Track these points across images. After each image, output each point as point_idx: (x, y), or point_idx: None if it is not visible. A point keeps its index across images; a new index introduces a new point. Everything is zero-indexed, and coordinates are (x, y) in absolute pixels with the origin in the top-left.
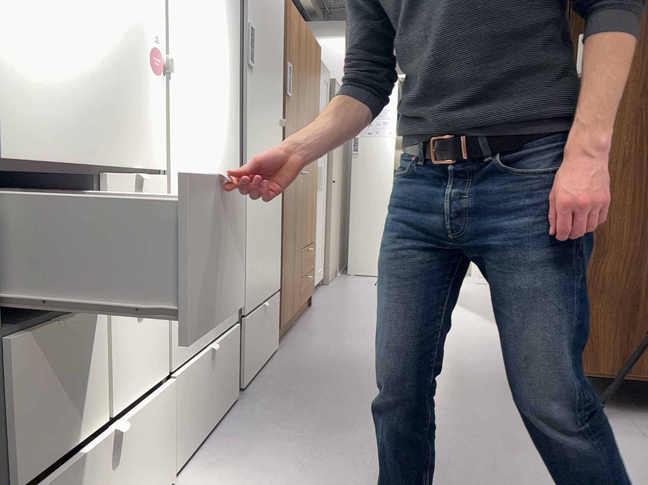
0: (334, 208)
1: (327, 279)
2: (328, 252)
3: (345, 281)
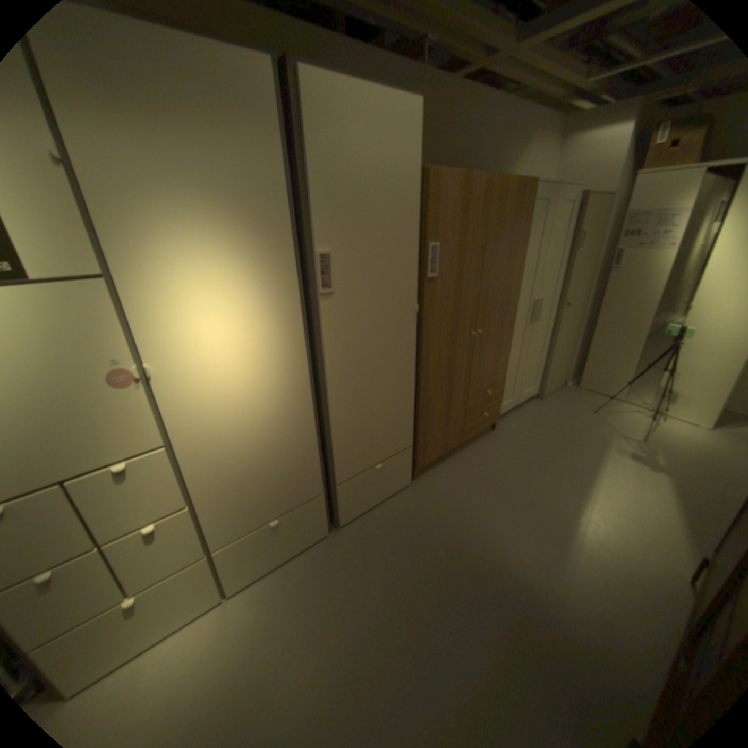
0: (566, 330)
1: (543, 395)
2: (548, 372)
3: (567, 397)
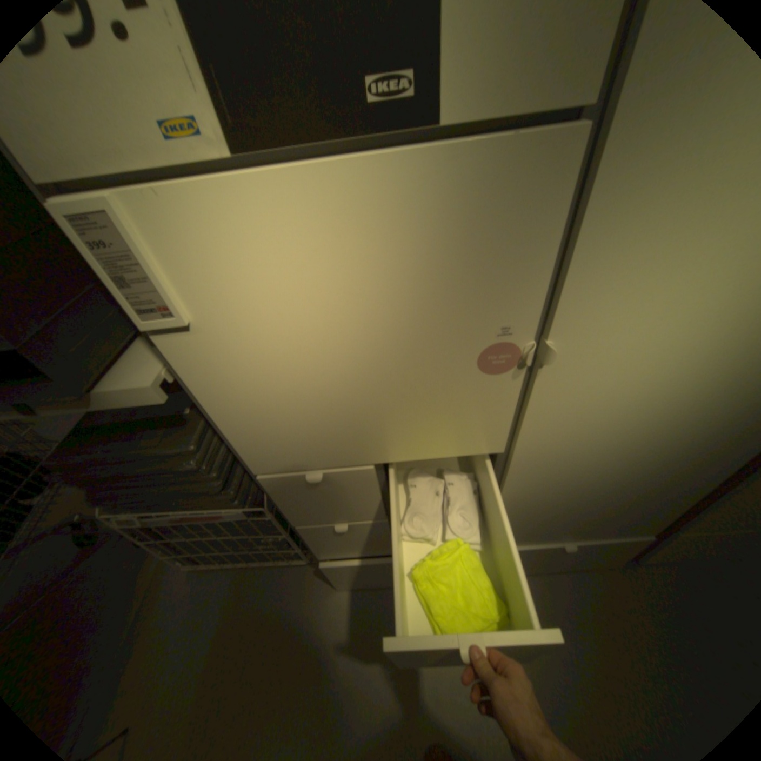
0: None
1: None
2: None
3: None
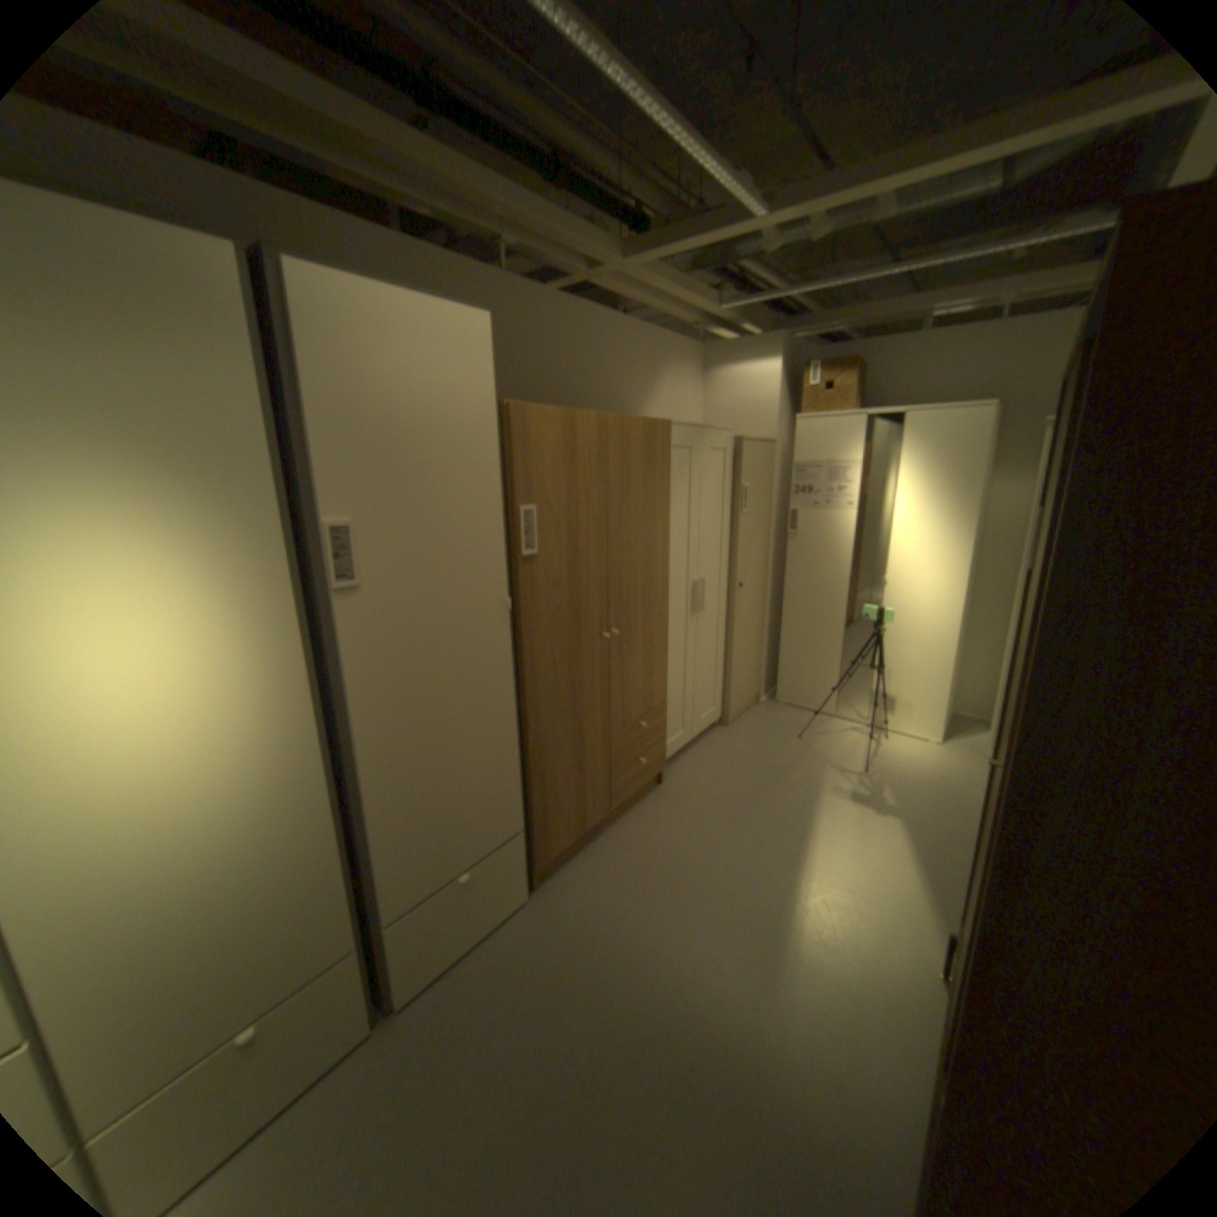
0: (745, 621)
1: (728, 719)
2: (729, 684)
3: (761, 720)
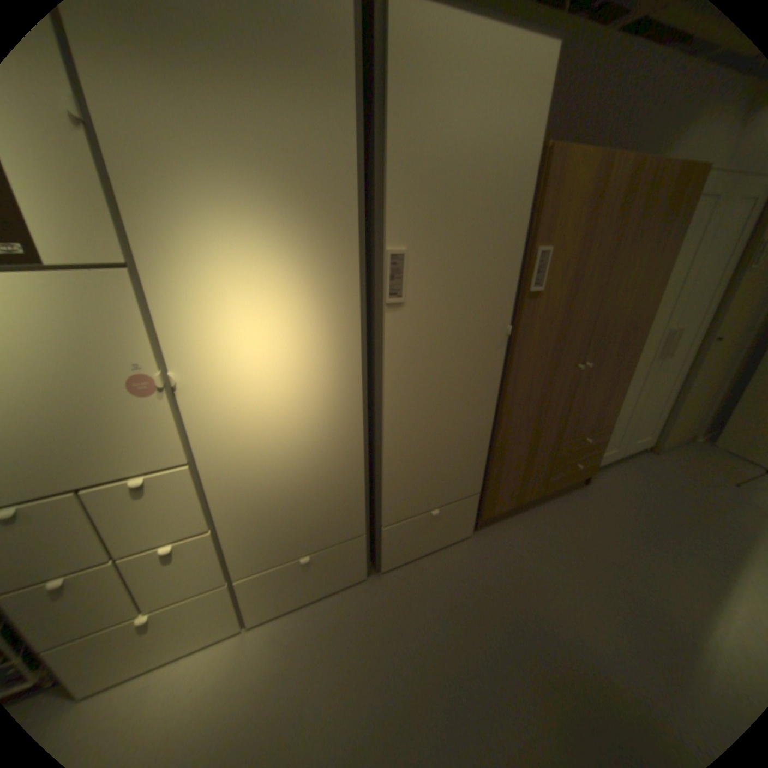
0: (710, 372)
1: (661, 450)
2: (674, 422)
3: (695, 458)
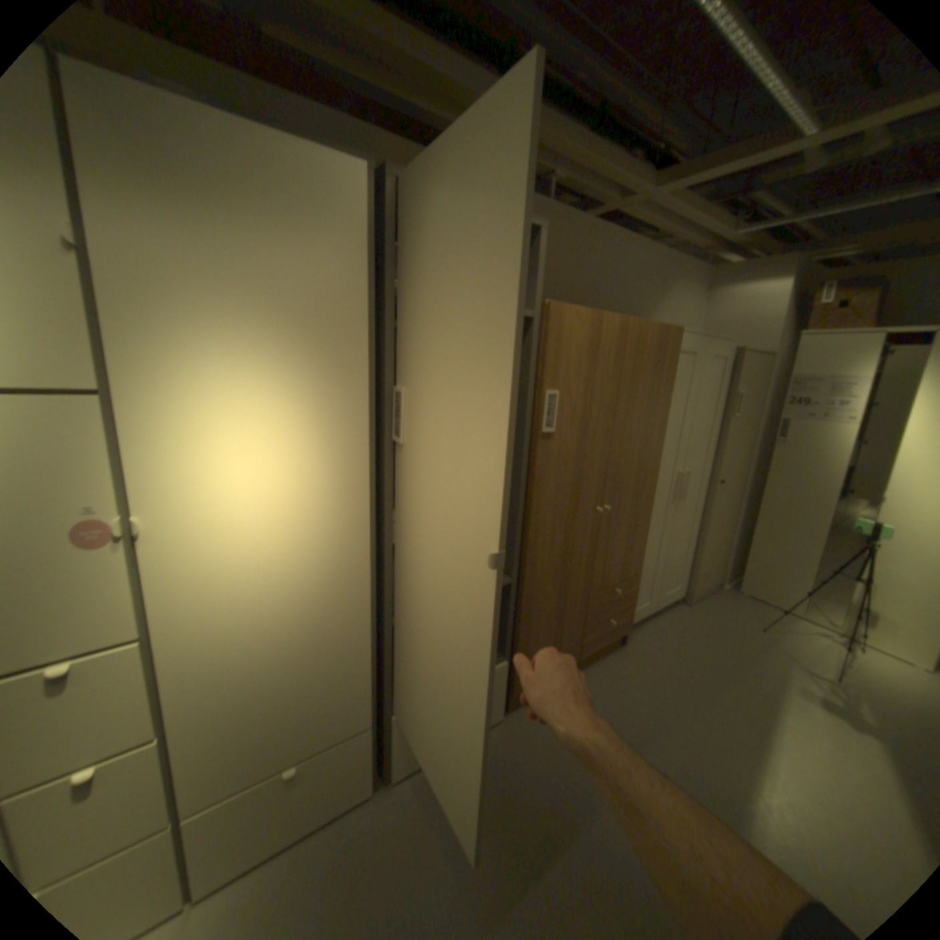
0: (721, 515)
1: (692, 600)
2: (698, 569)
3: (724, 606)
